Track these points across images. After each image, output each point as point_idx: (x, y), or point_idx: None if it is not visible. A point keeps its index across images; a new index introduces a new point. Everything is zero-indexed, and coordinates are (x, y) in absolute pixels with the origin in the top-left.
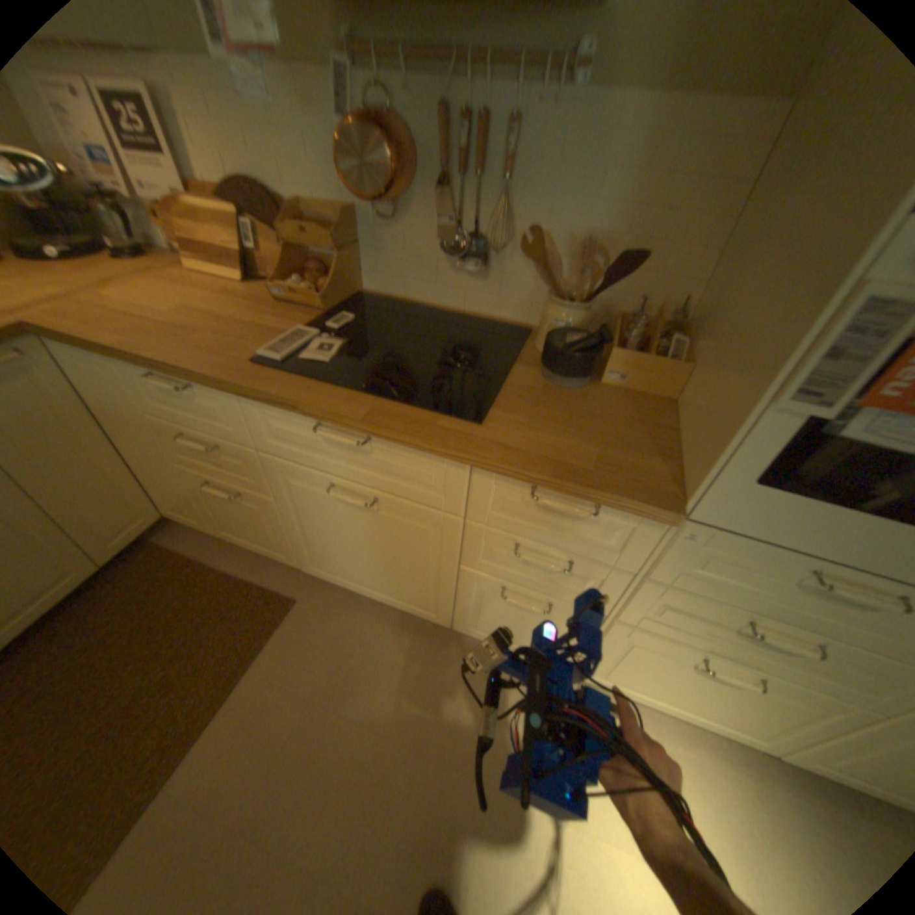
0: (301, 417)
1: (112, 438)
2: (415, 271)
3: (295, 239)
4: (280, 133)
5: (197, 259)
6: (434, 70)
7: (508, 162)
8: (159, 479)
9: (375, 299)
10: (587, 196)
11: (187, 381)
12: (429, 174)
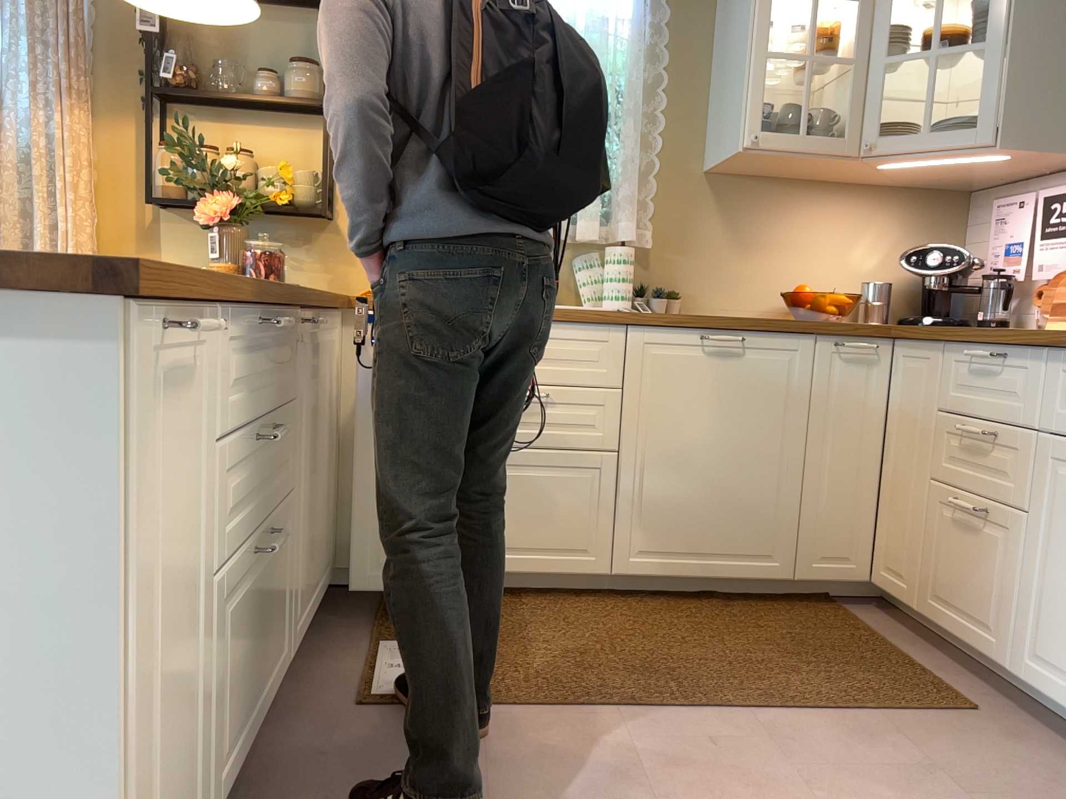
0: None
1: (889, 455)
2: None
3: None
4: None
5: None
6: None
7: None
8: (905, 510)
9: None
10: None
11: (1009, 347)
12: None
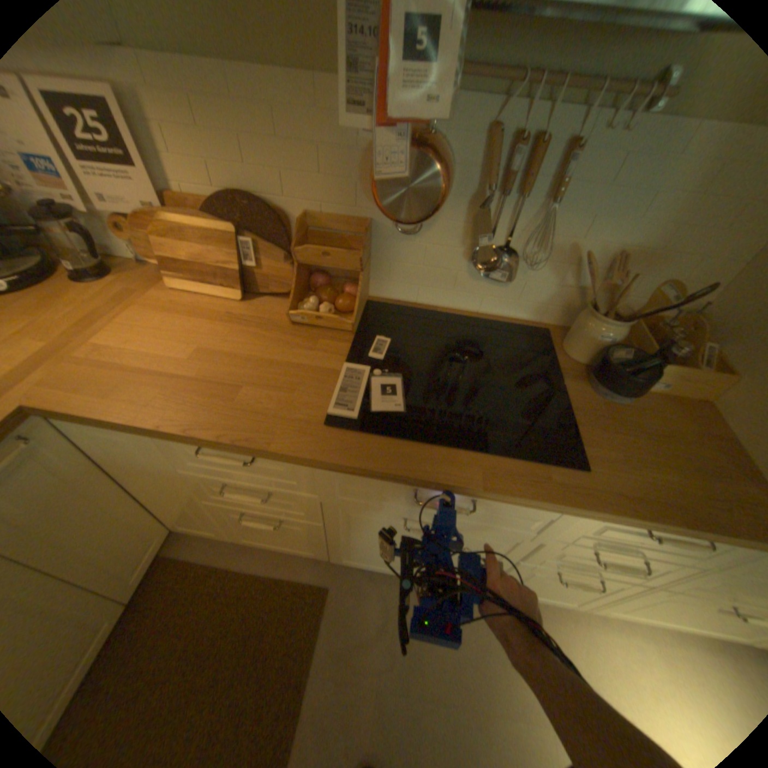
0: (397, 480)
1: (124, 484)
2: (430, 280)
3: (314, 261)
4: (290, 147)
5: (186, 279)
6: (491, 91)
7: (563, 187)
8: (179, 510)
9: (383, 305)
10: (631, 217)
11: (260, 456)
12: (465, 193)
